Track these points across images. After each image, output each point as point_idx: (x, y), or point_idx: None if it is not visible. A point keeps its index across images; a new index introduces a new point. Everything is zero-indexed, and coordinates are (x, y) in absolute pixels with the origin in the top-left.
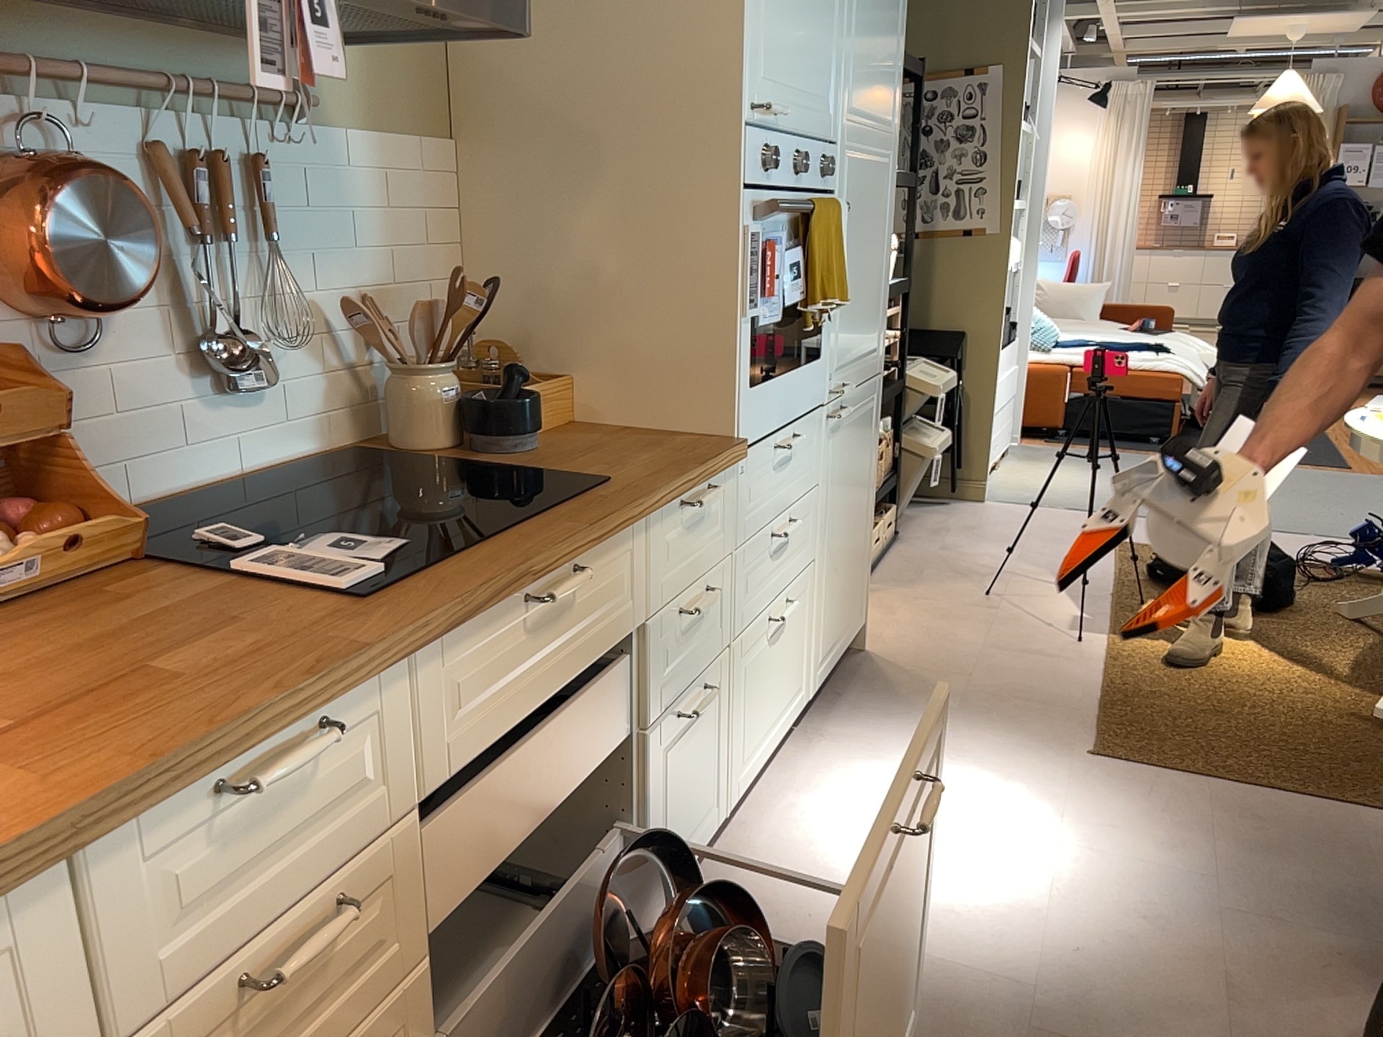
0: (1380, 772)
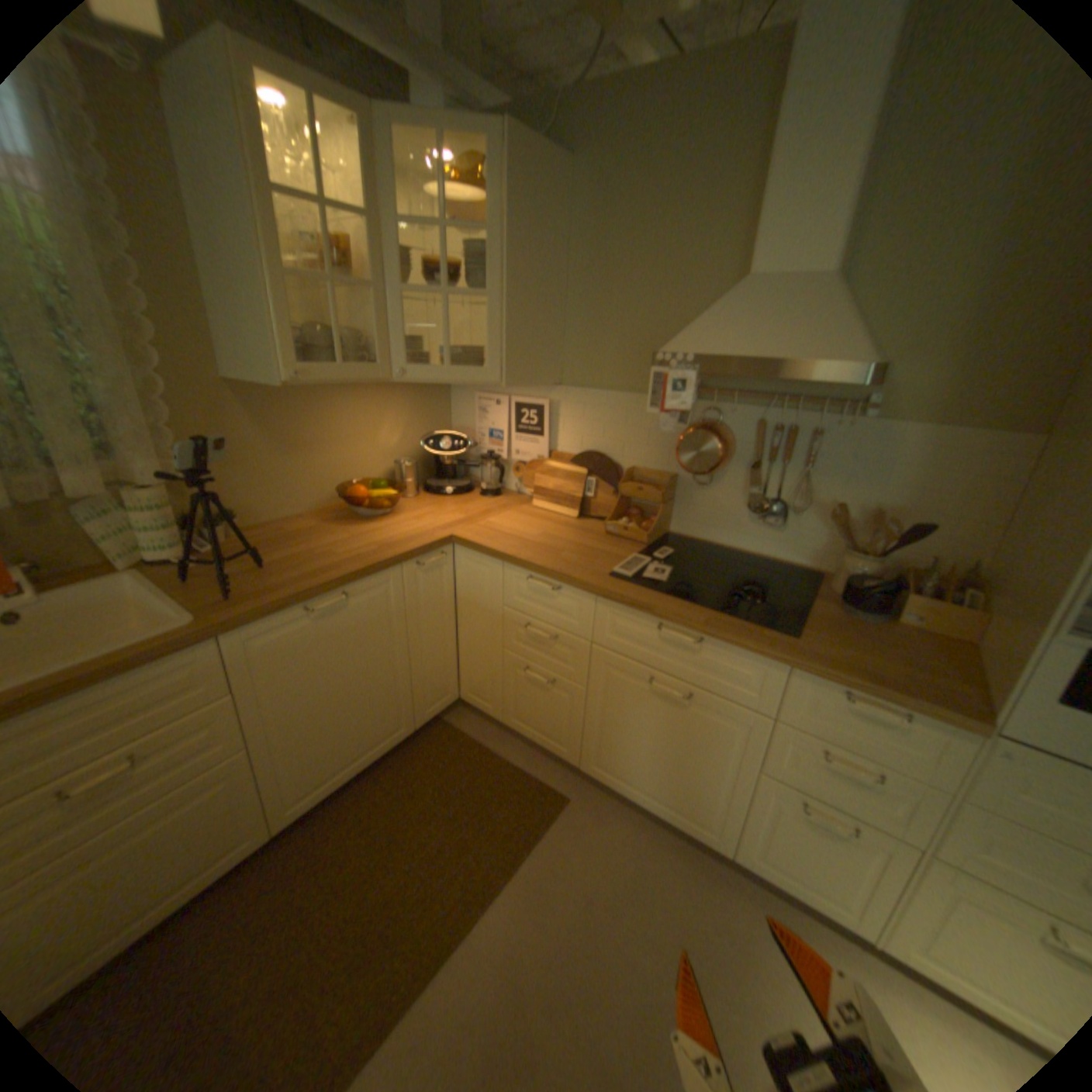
0: None
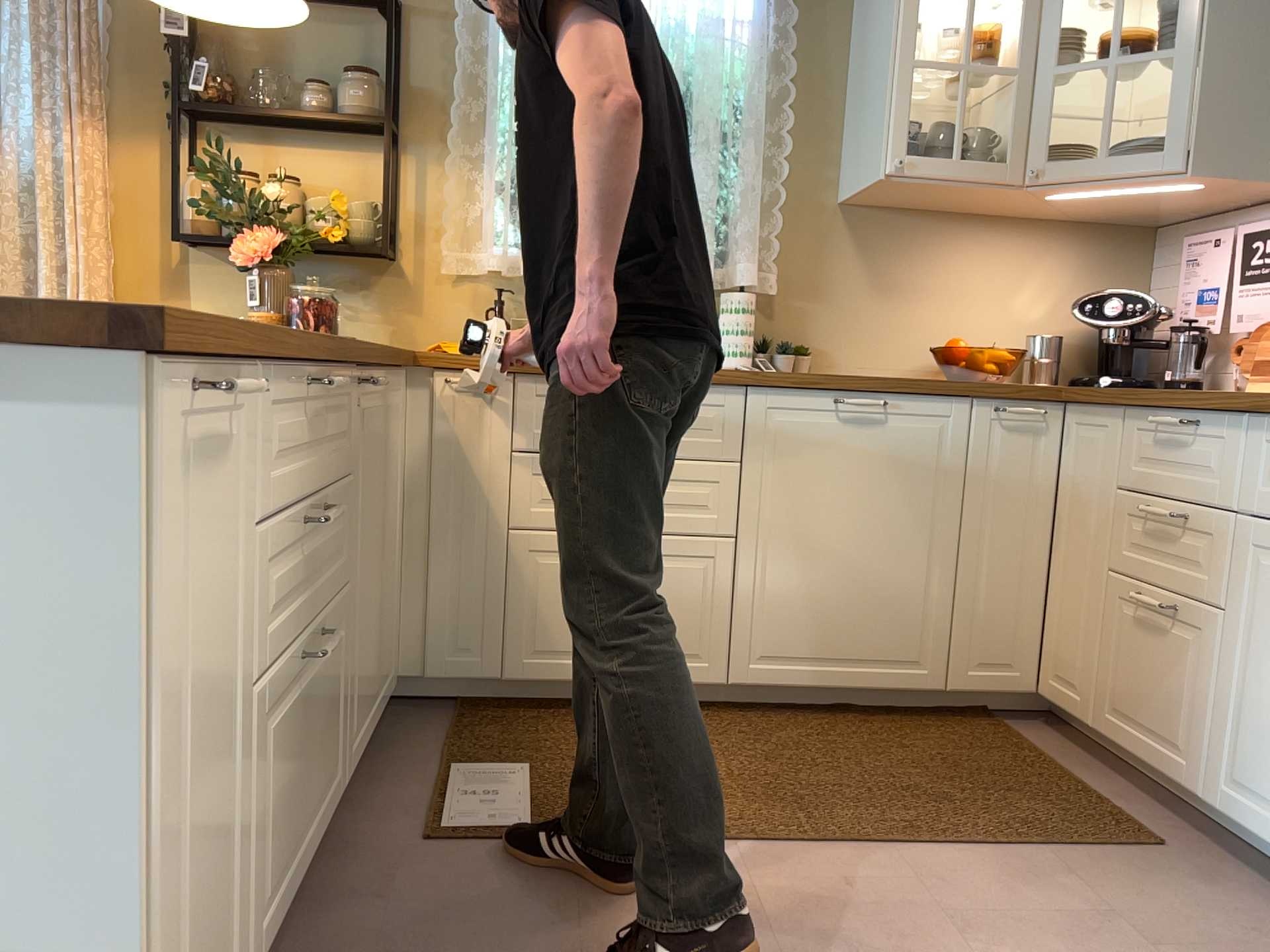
0: None
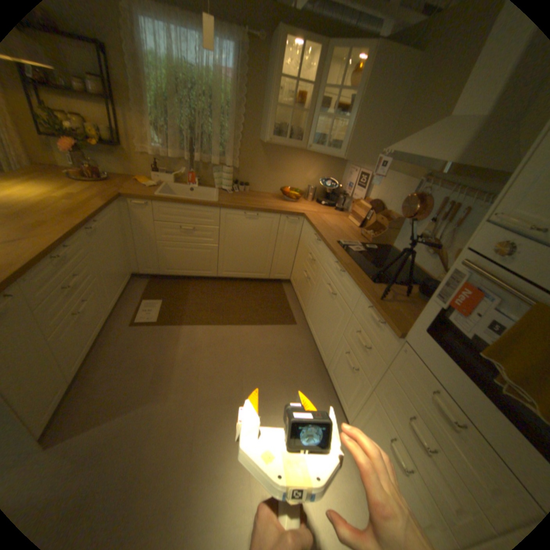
0: None
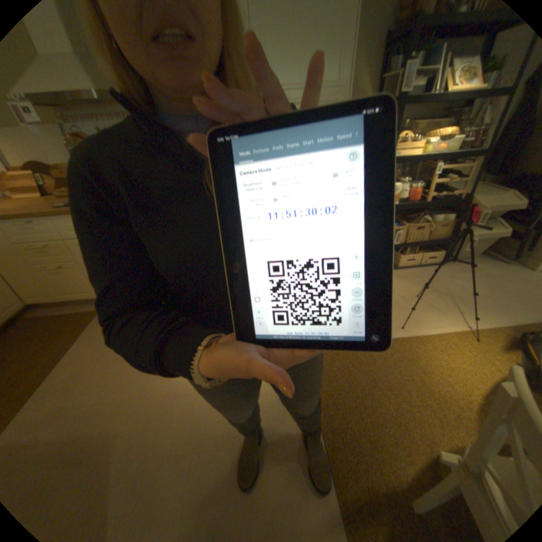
0: (369, 456)
